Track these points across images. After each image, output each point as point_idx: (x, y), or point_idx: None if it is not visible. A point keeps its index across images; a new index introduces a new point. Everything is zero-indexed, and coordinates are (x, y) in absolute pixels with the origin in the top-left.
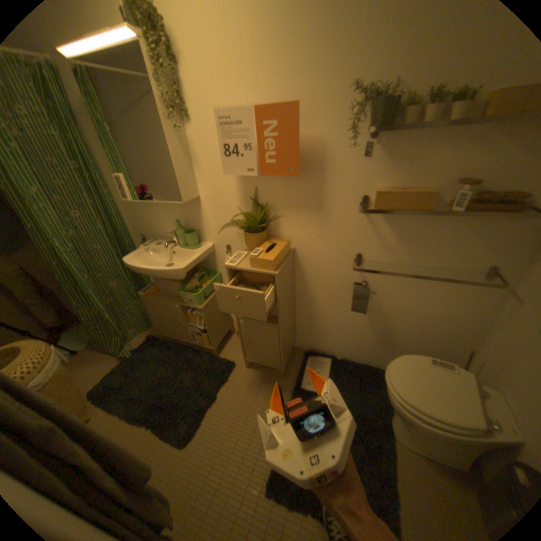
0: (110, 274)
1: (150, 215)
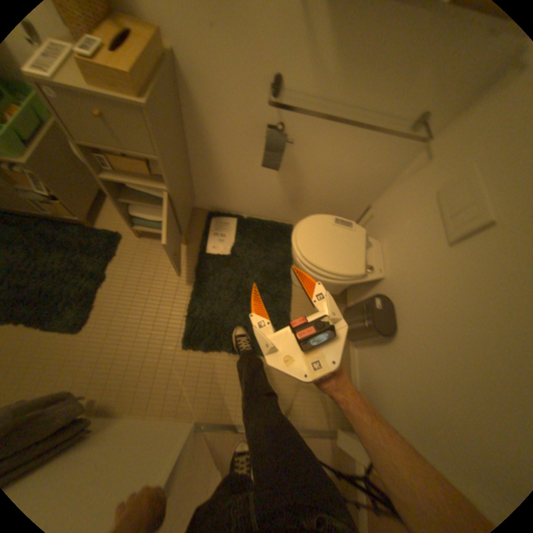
0: None
1: None
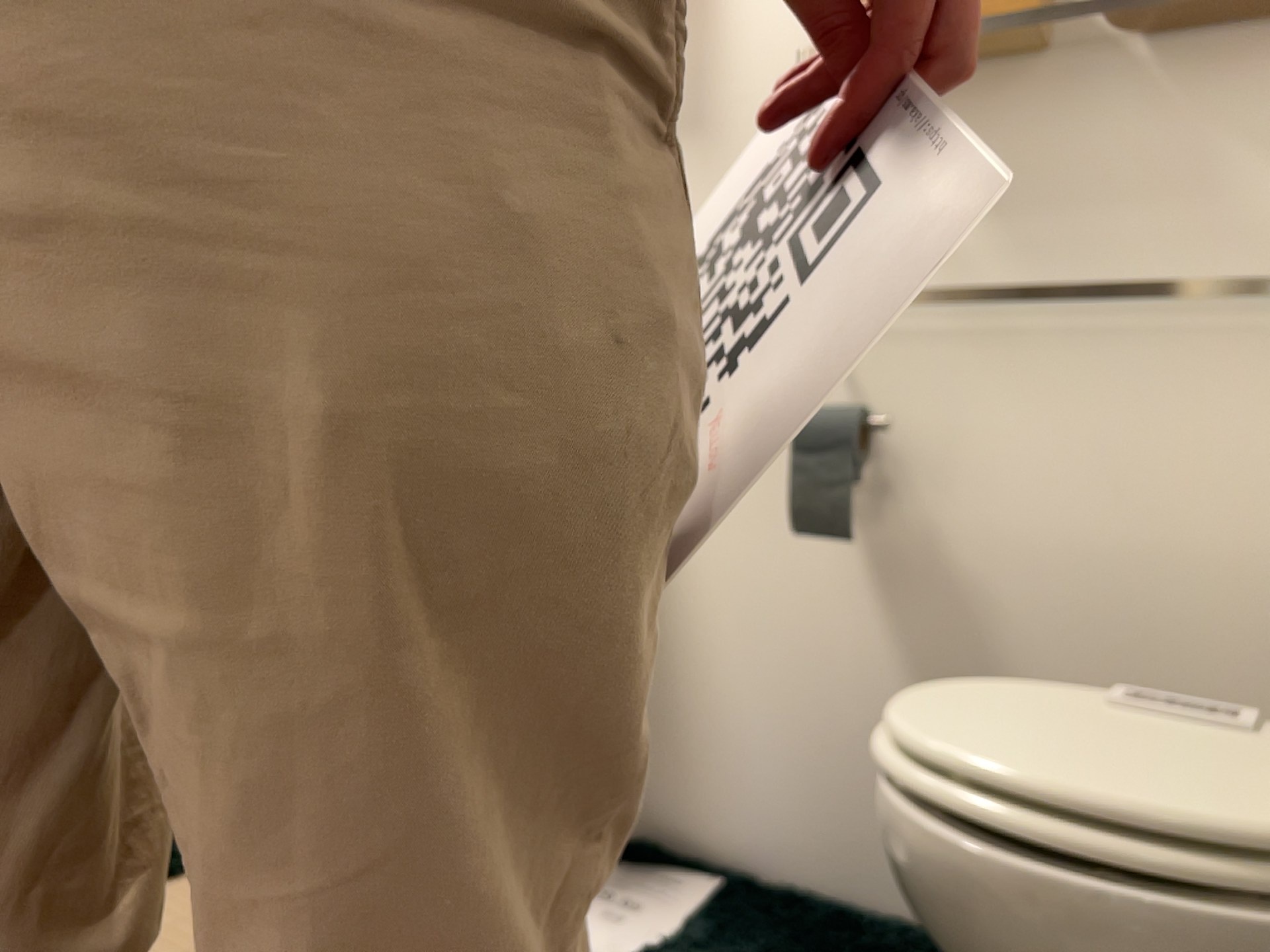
0: None
1: None
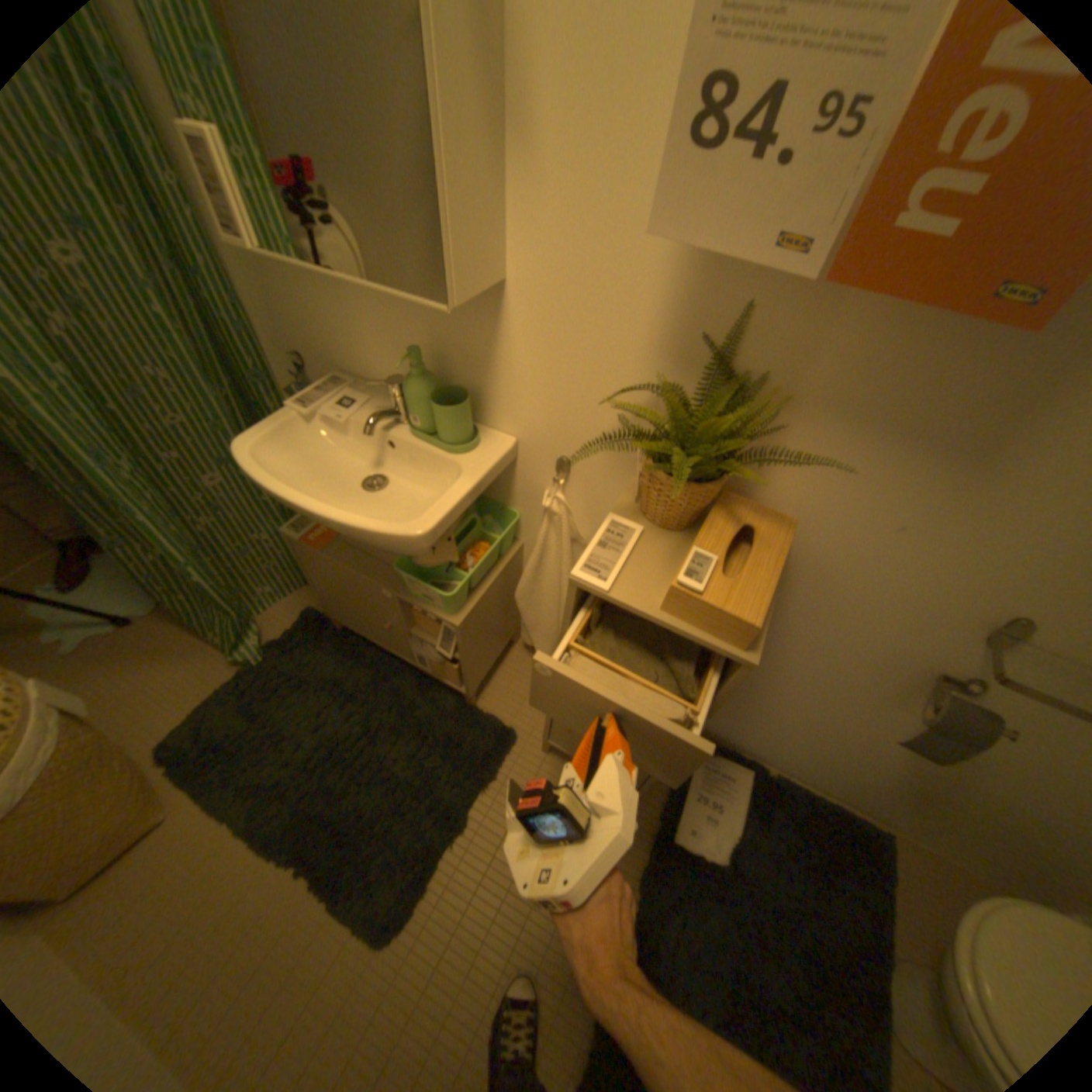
0: (203, 455)
1: (323, 296)
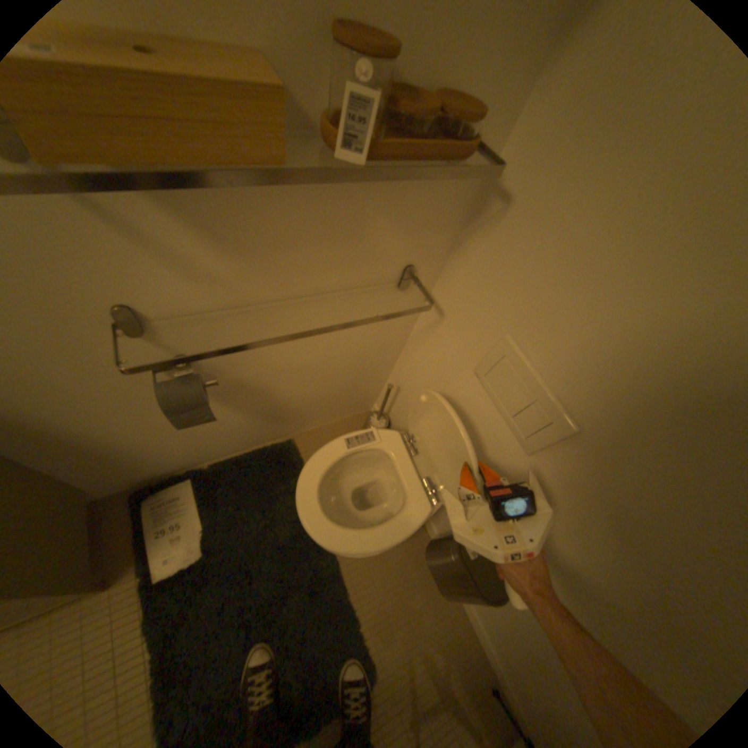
0: None
1: None
